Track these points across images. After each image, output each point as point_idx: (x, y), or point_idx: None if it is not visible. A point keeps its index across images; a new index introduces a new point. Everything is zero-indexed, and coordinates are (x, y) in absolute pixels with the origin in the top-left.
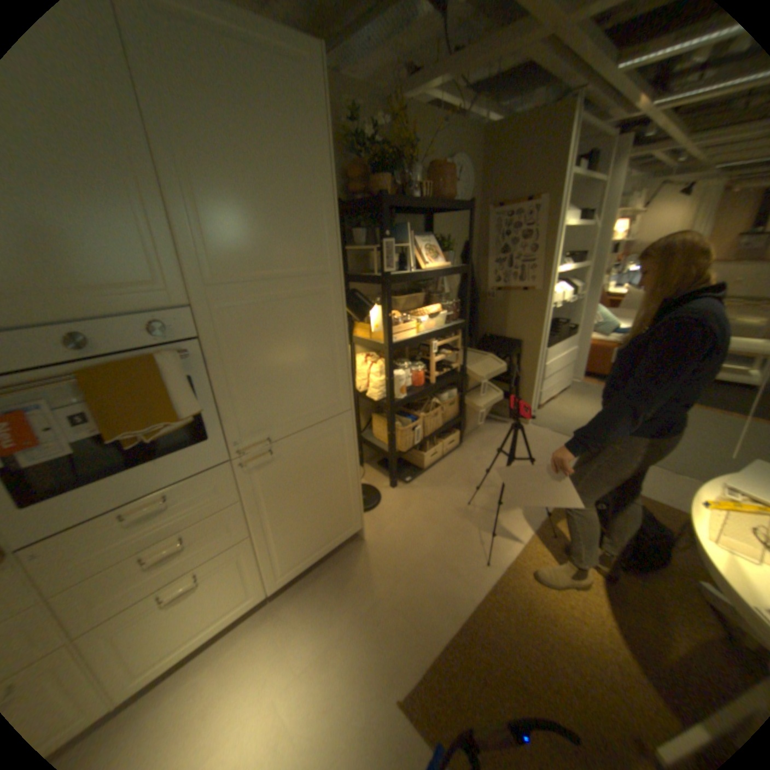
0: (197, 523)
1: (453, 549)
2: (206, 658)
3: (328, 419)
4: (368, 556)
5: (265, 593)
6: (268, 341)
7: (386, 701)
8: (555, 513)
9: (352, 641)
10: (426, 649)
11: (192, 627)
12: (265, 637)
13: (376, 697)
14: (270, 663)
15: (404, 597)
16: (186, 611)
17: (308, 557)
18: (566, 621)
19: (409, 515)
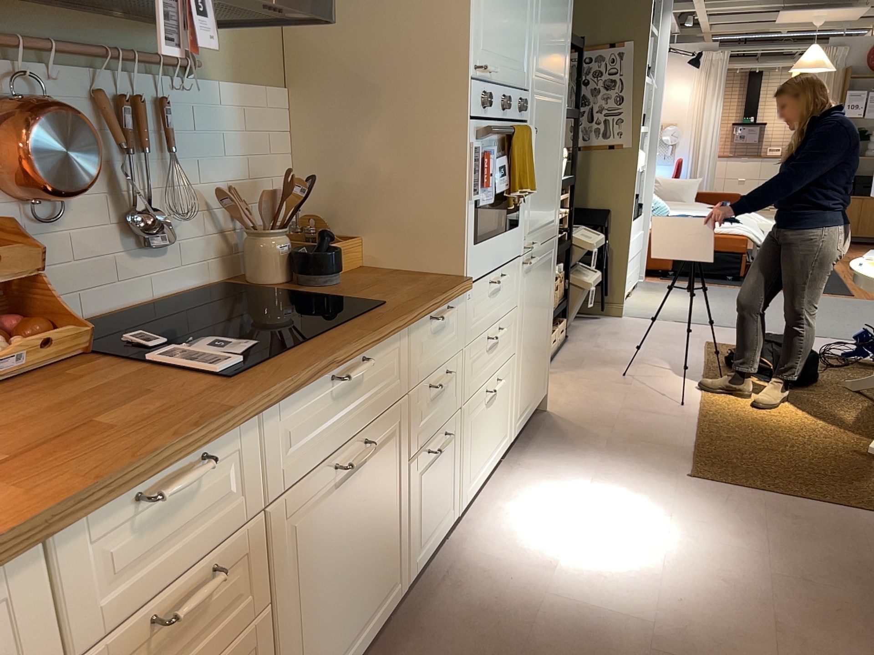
0: (505, 316)
1: (641, 400)
2: (488, 495)
3: (549, 240)
4: (565, 418)
5: (512, 435)
6: (544, 140)
7: (677, 476)
8: (706, 367)
9: (613, 459)
10: (679, 450)
11: (490, 443)
12: (530, 474)
13: (667, 476)
14: (555, 483)
15: (629, 431)
16: (491, 419)
17: (528, 407)
18: (768, 417)
19: (573, 389)
